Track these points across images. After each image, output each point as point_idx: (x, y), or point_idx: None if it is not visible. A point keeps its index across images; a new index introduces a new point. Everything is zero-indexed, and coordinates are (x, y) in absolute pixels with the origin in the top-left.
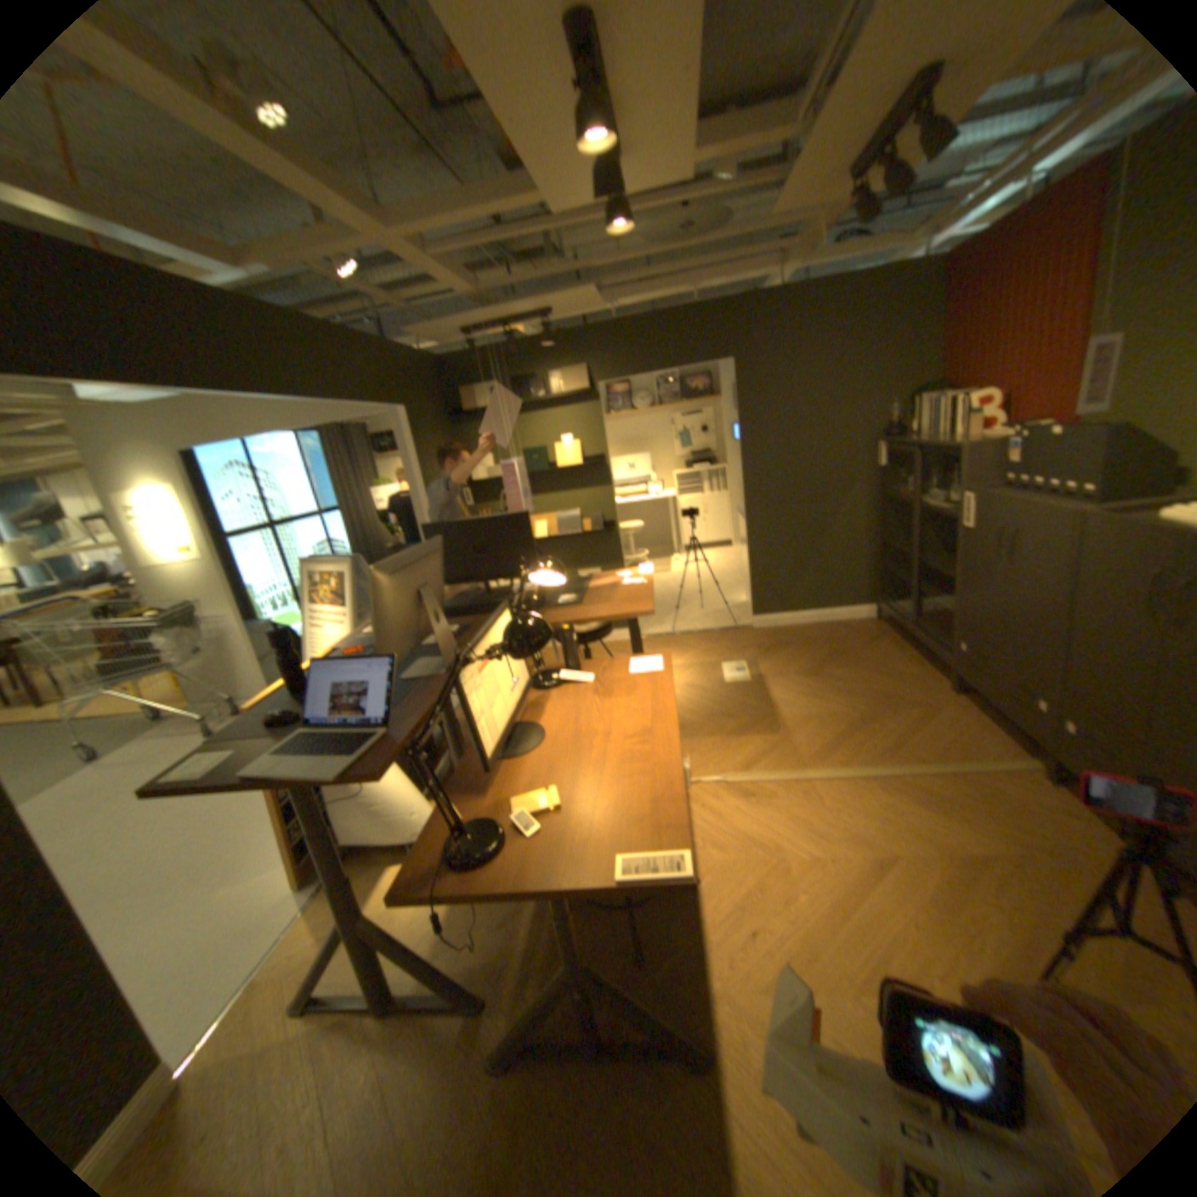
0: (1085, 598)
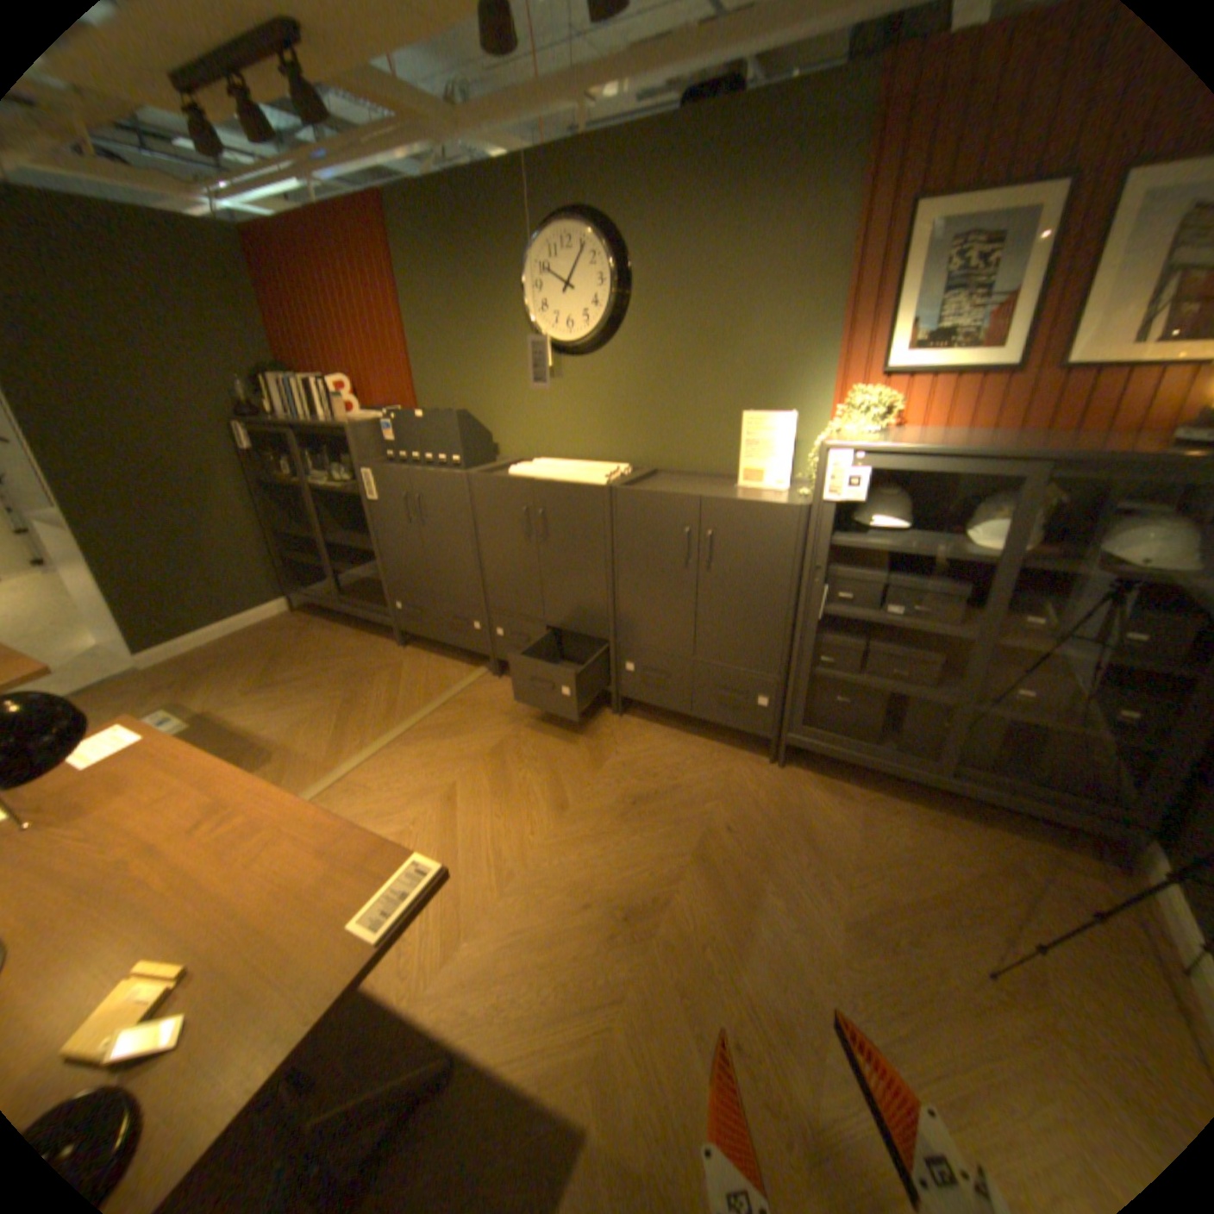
0: (481, 539)
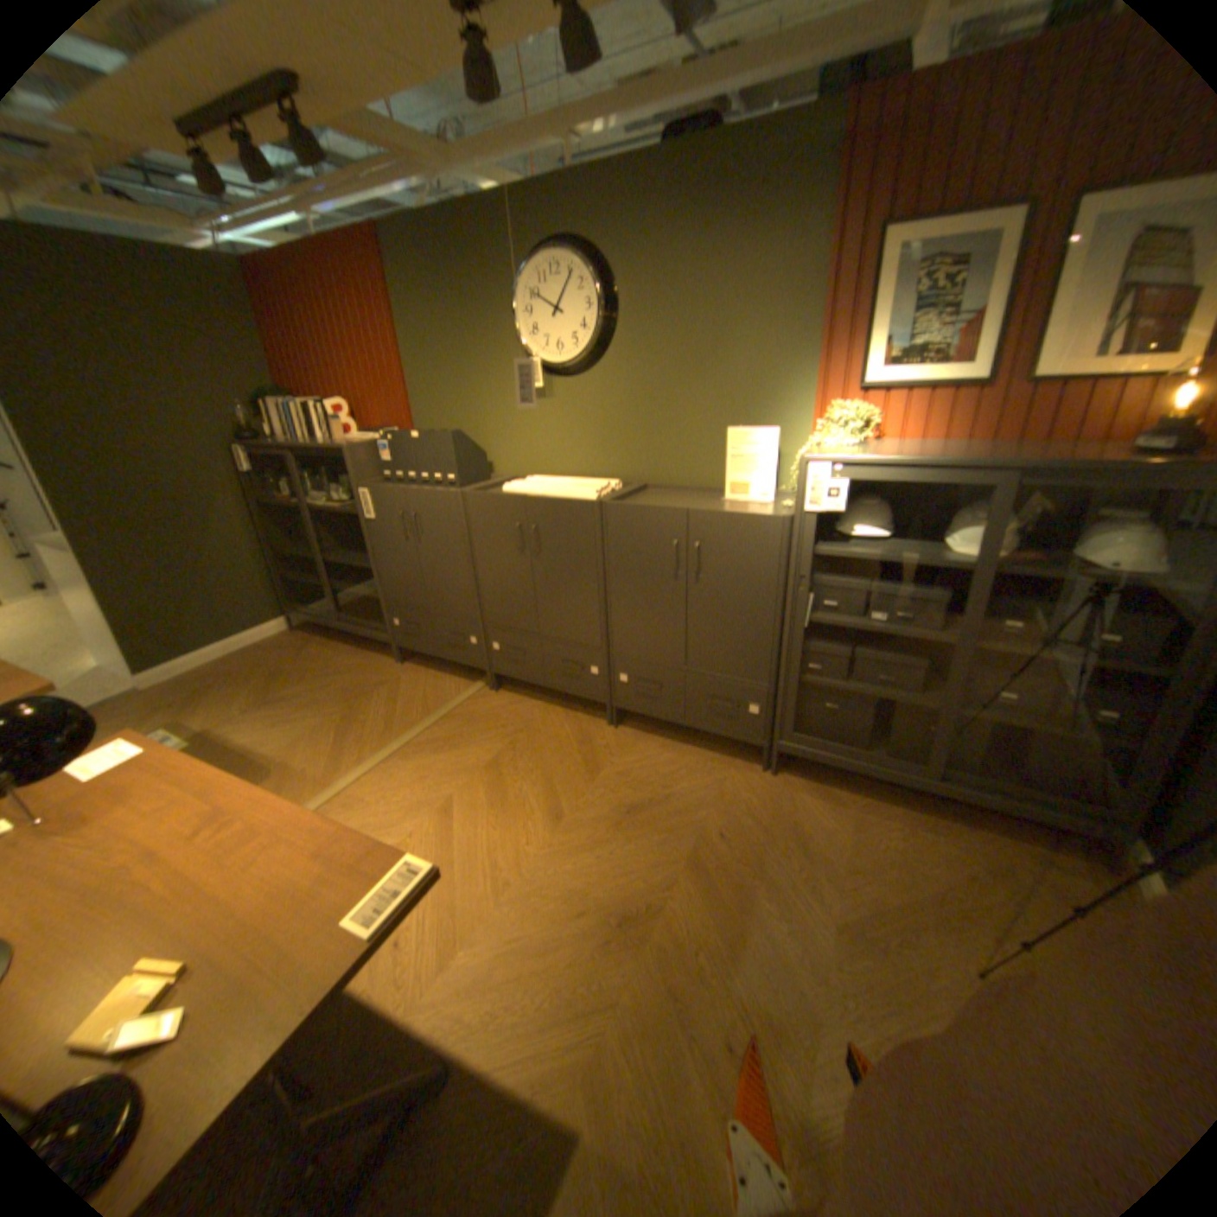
0: (477, 555)
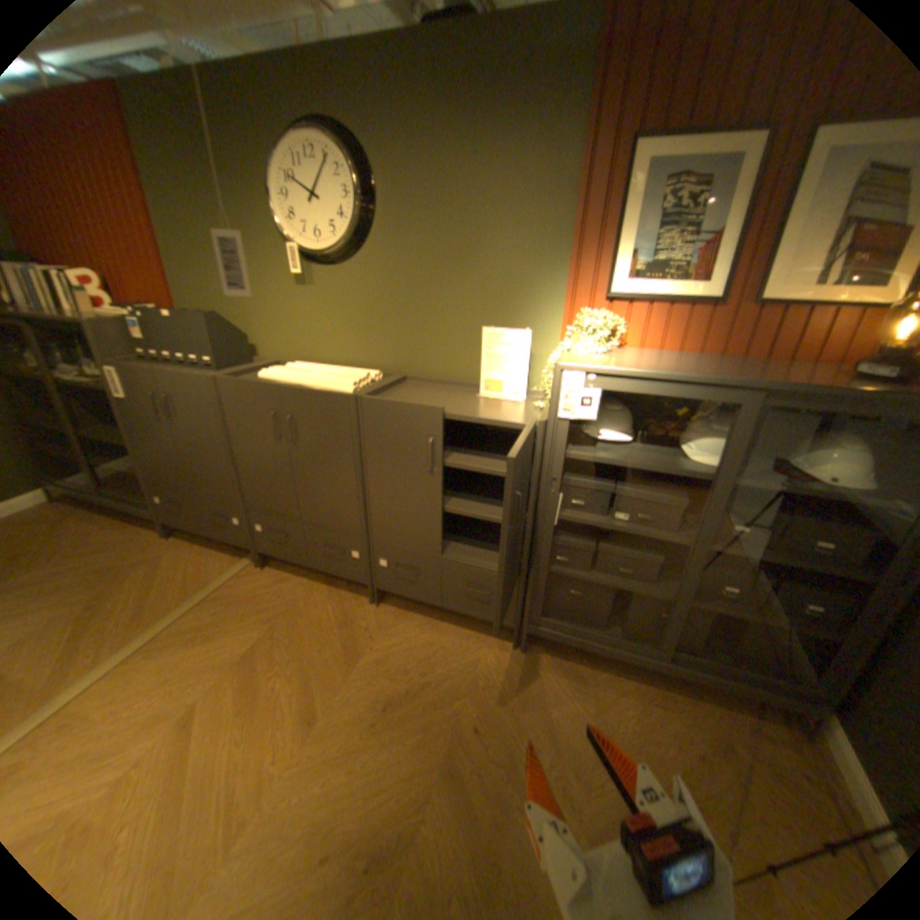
0: (233, 439)
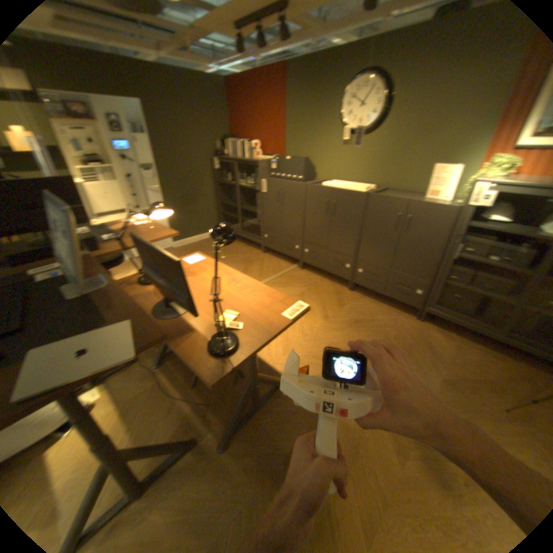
0: (305, 211)
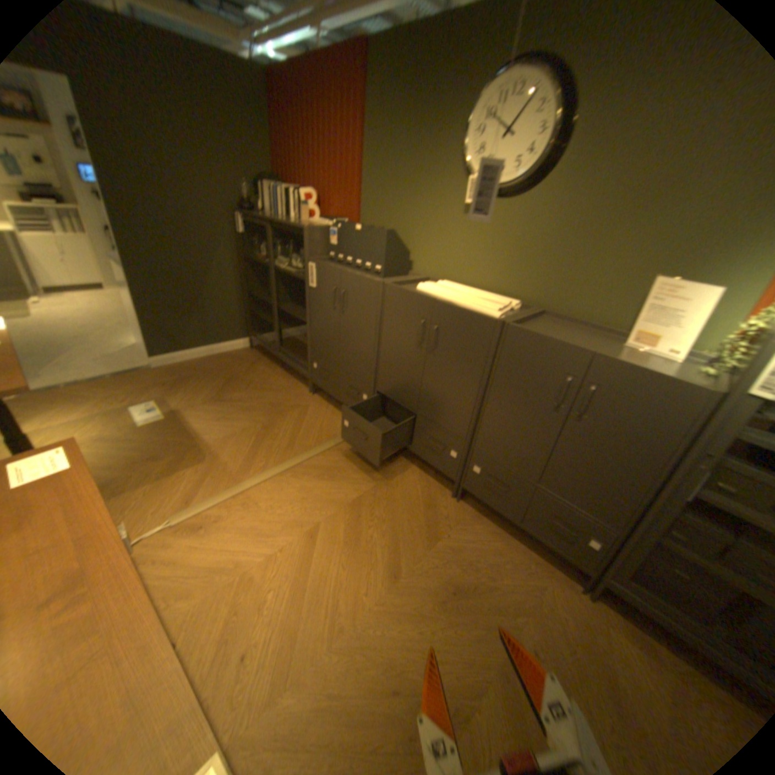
0: (382, 335)
